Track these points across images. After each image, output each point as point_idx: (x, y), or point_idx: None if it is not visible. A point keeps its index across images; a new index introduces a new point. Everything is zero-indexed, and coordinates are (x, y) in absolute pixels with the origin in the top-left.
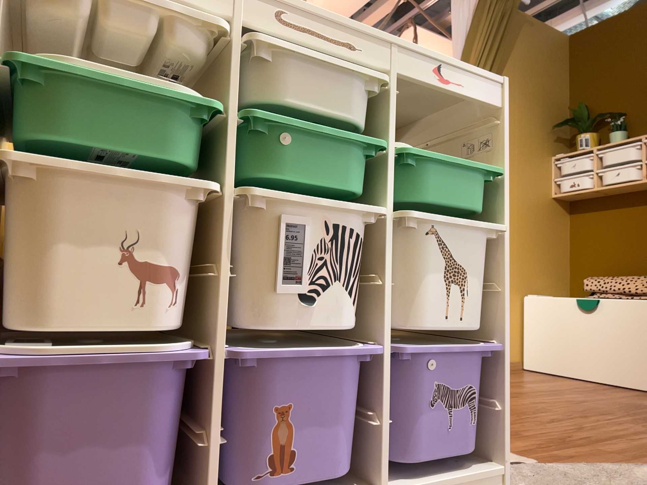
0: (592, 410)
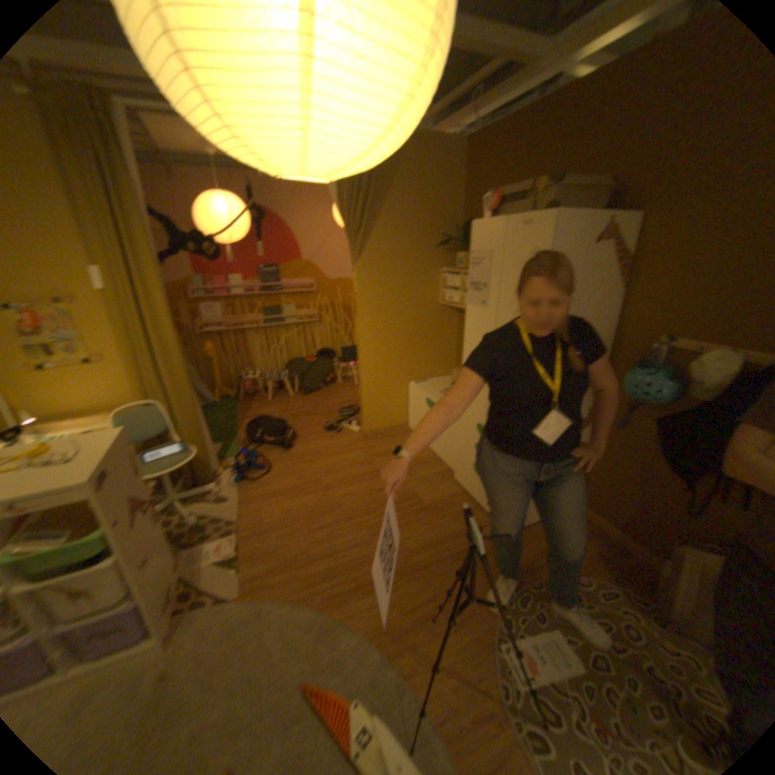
0: (364, 514)
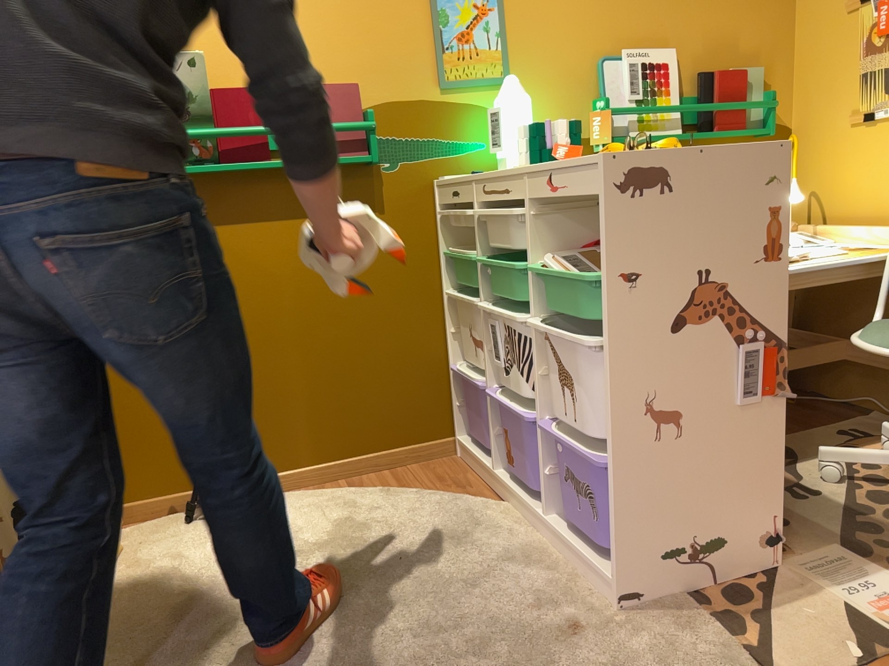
0: None
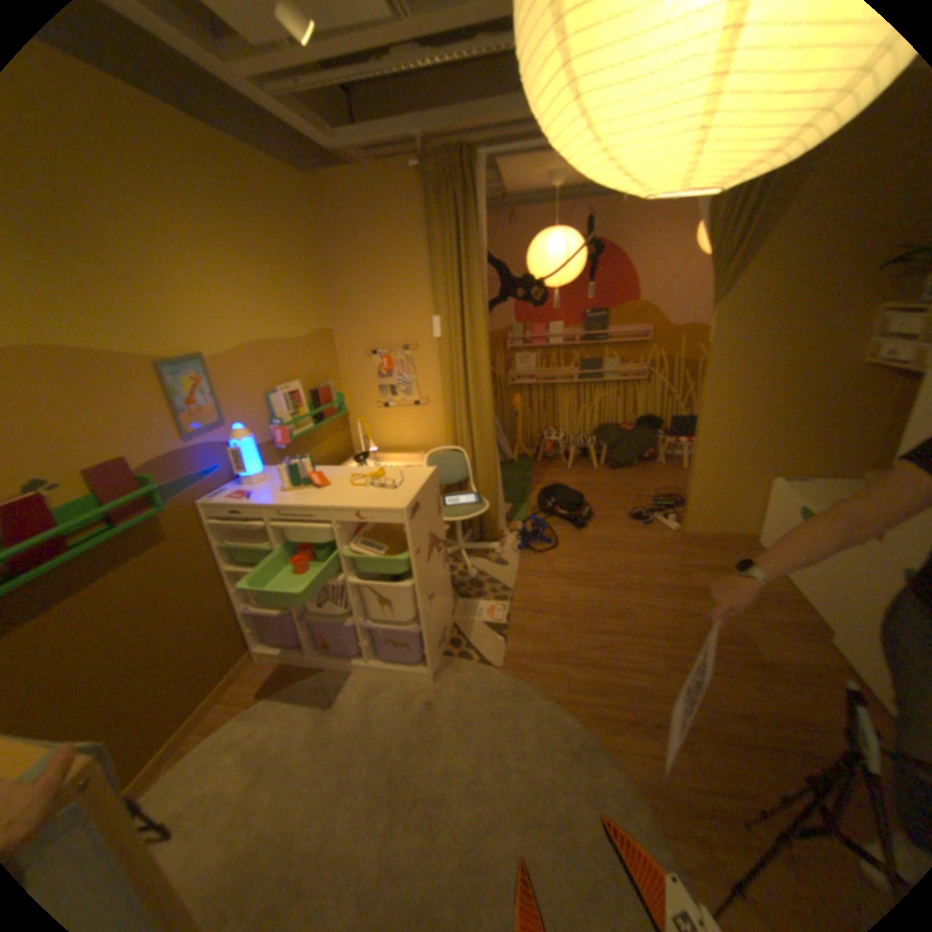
0: (667, 636)
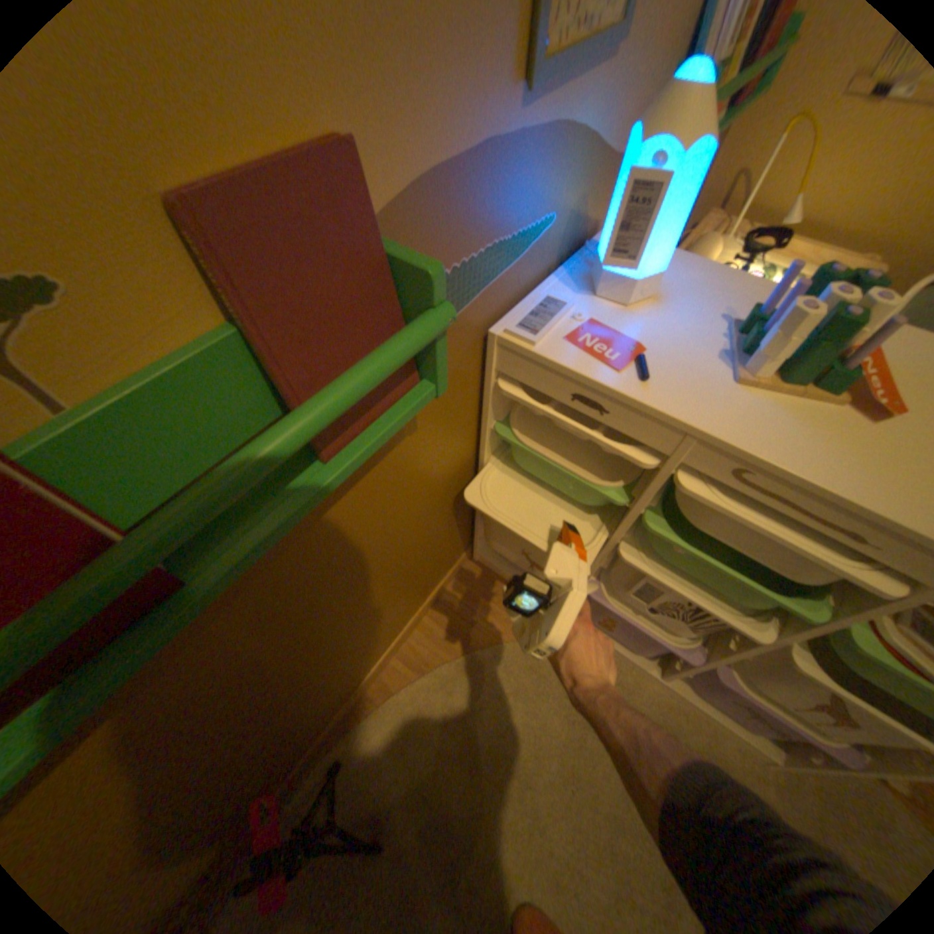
0: None
